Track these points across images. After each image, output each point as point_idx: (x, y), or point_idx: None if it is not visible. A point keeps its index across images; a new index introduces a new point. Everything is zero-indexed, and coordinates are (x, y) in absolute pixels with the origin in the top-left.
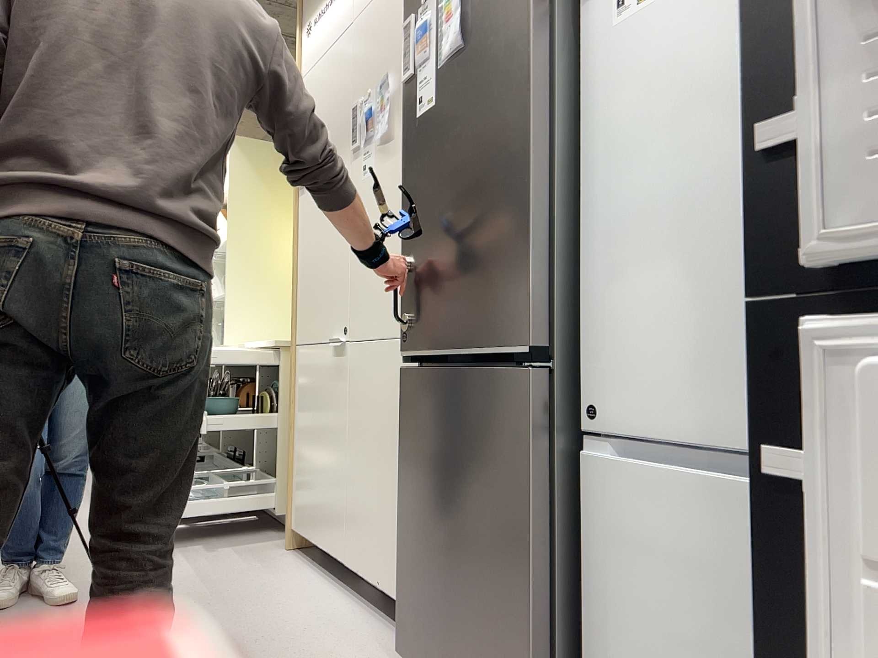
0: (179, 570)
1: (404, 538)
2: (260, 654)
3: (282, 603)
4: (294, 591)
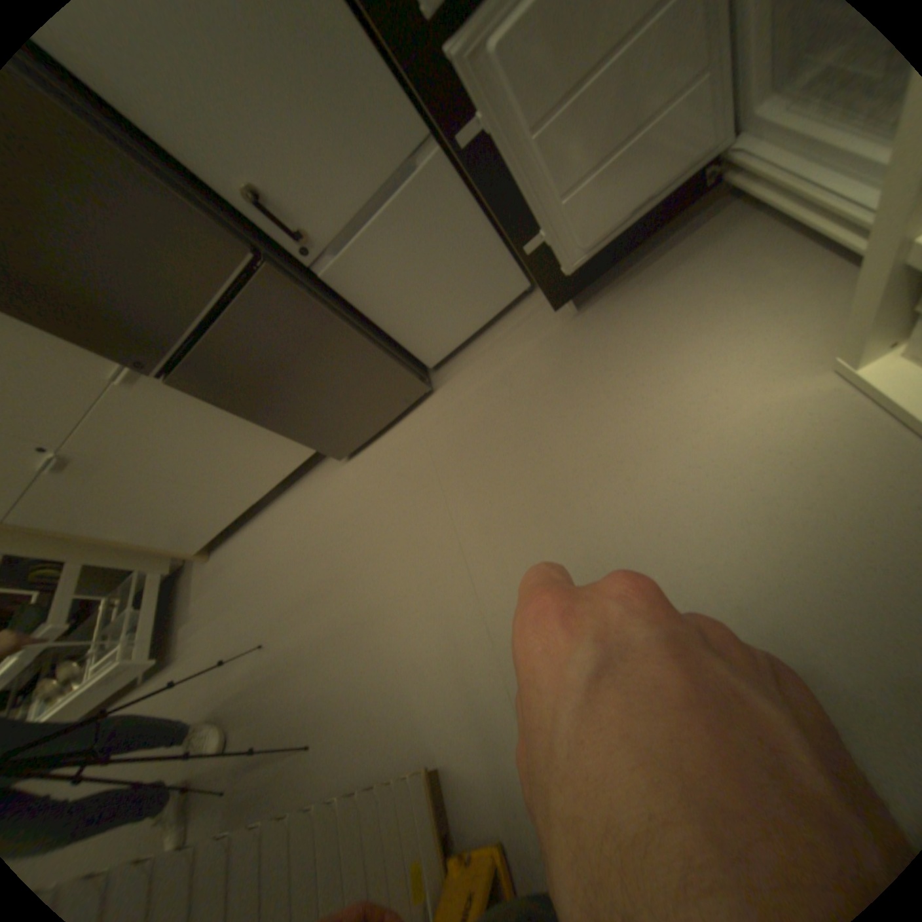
0: (209, 632)
1: (285, 430)
2: (314, 541)
3: (270, 544)
4: (260, 540)
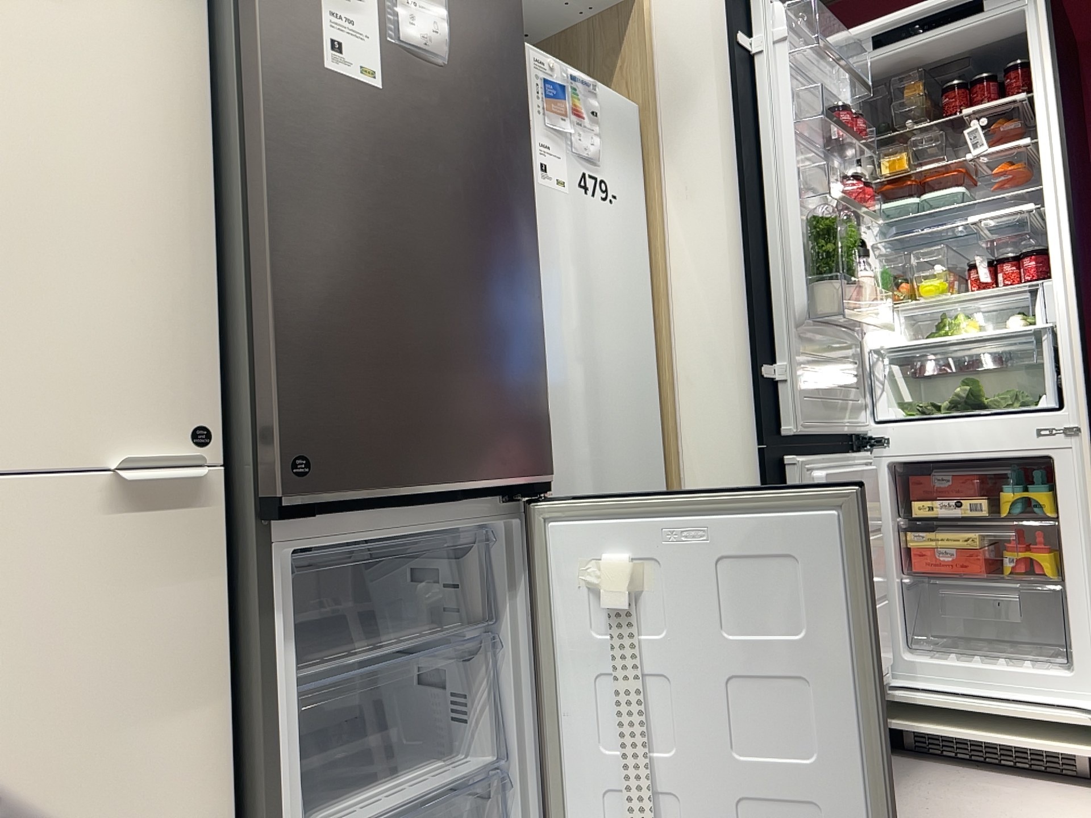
0: None
1: None
2: None
3: None
4: None
